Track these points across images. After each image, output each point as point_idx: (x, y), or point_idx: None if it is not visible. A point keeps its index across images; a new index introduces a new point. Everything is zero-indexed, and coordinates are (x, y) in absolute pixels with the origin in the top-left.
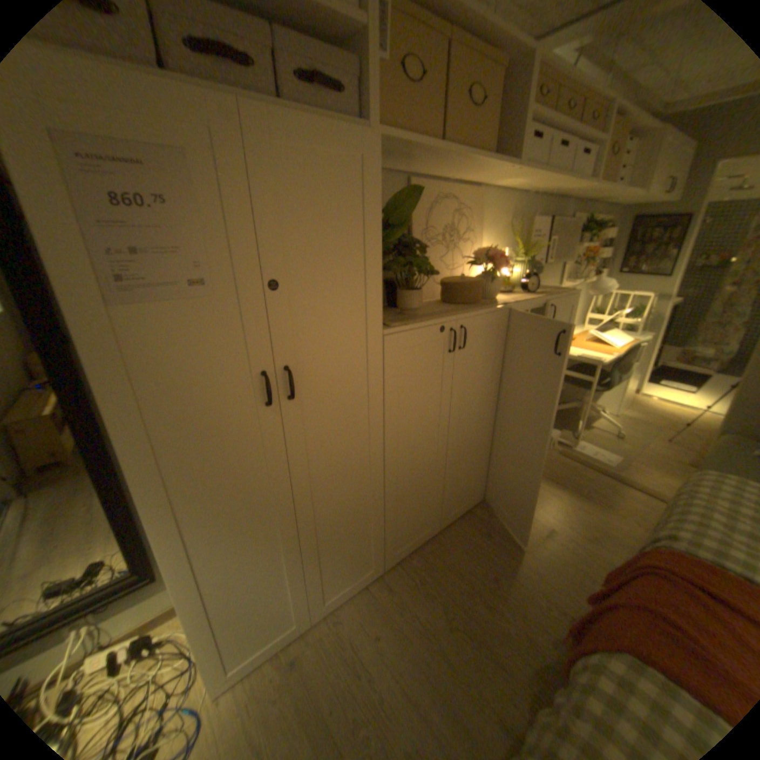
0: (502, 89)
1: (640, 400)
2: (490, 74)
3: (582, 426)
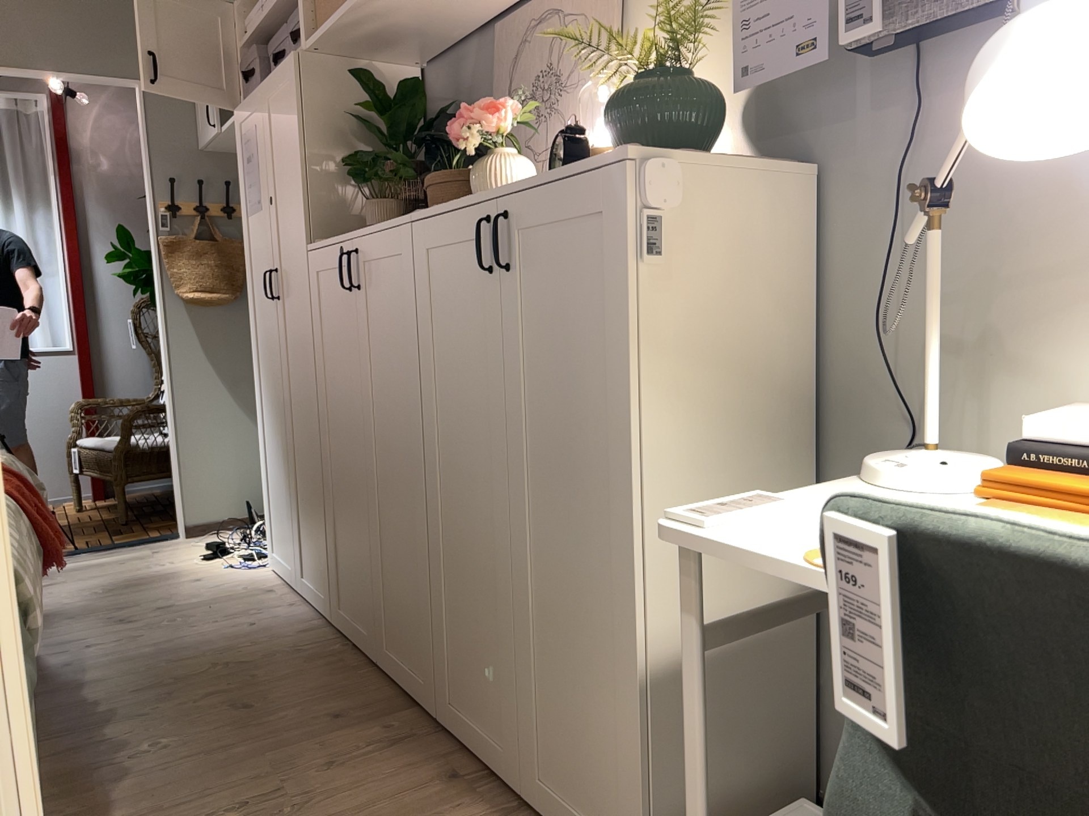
0: None
1: None
2: None
3: None
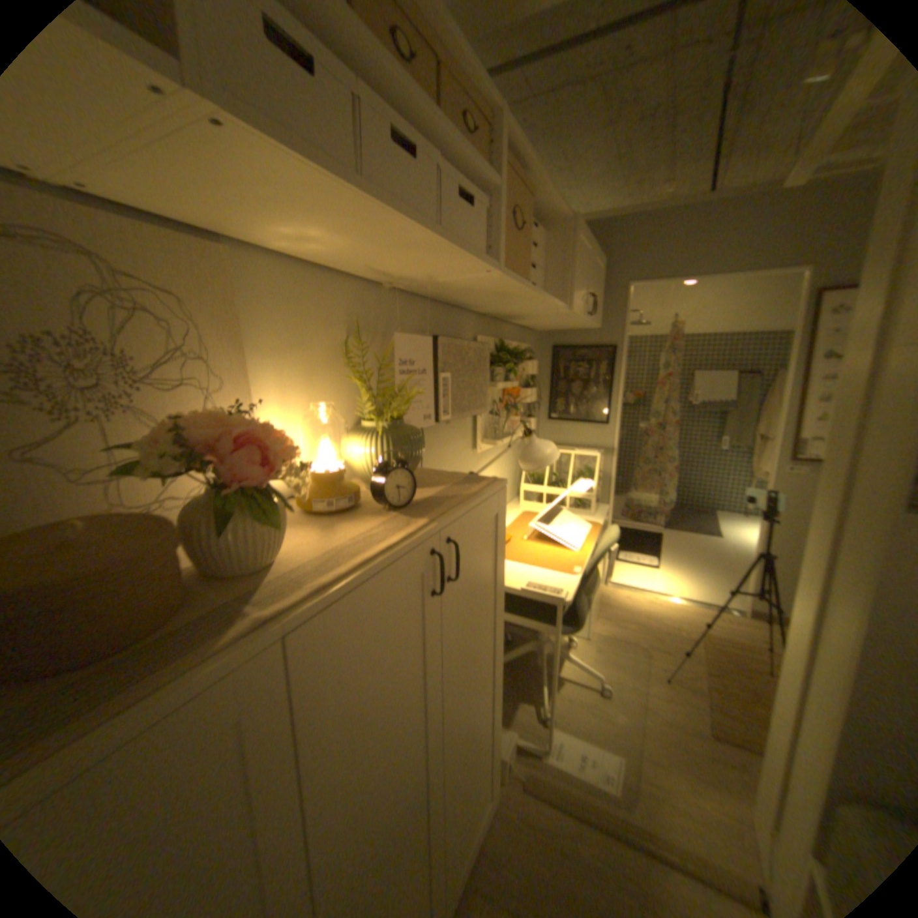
0: None
1: (605, 594)
2: None
3: (550, 715)
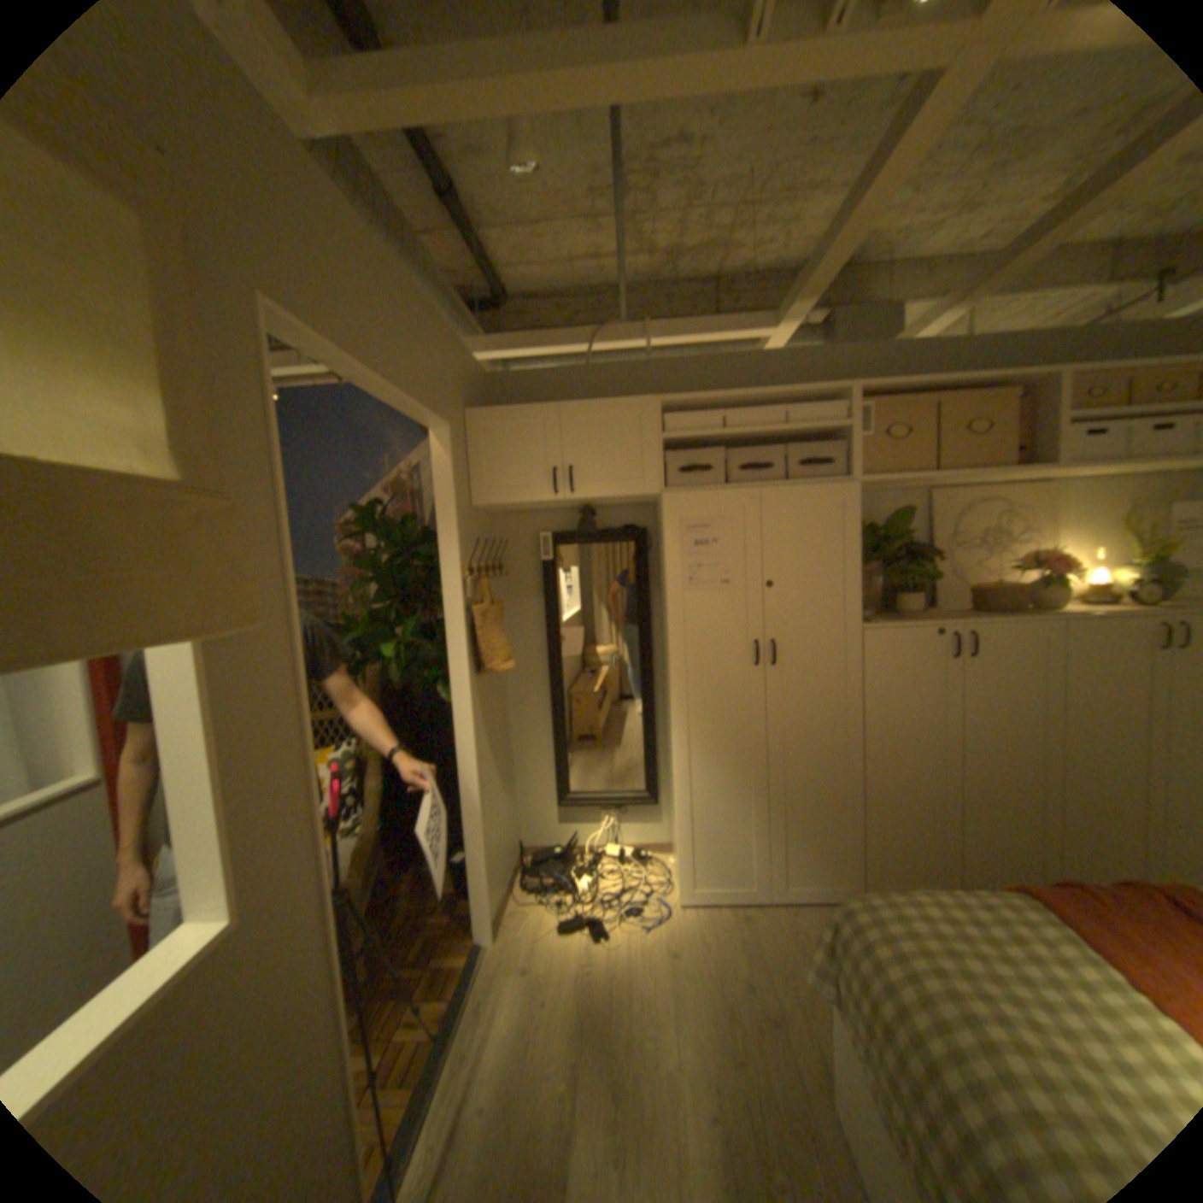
0: (1033, 405)
1: None
2: (1010, 399)
3: None
